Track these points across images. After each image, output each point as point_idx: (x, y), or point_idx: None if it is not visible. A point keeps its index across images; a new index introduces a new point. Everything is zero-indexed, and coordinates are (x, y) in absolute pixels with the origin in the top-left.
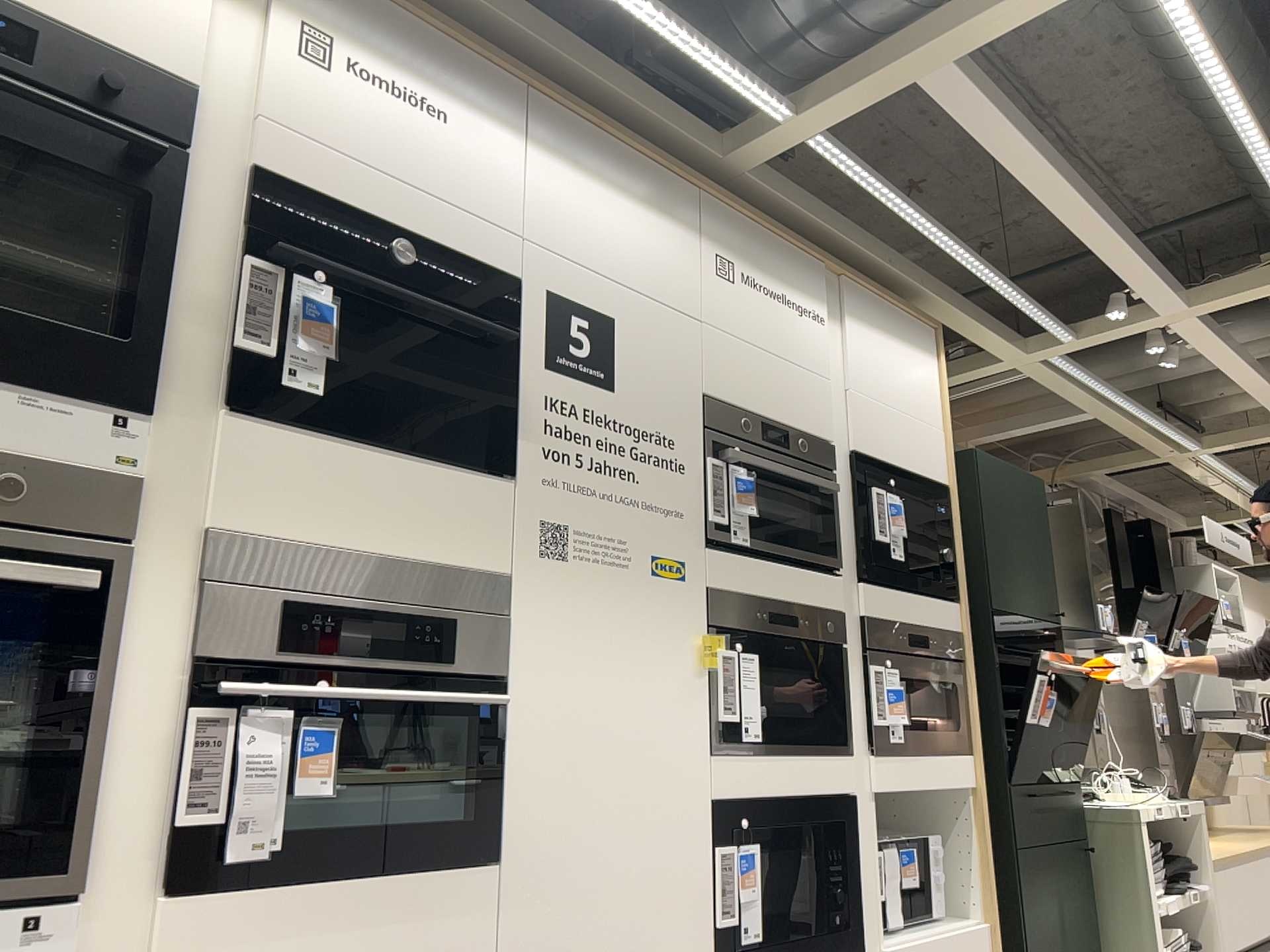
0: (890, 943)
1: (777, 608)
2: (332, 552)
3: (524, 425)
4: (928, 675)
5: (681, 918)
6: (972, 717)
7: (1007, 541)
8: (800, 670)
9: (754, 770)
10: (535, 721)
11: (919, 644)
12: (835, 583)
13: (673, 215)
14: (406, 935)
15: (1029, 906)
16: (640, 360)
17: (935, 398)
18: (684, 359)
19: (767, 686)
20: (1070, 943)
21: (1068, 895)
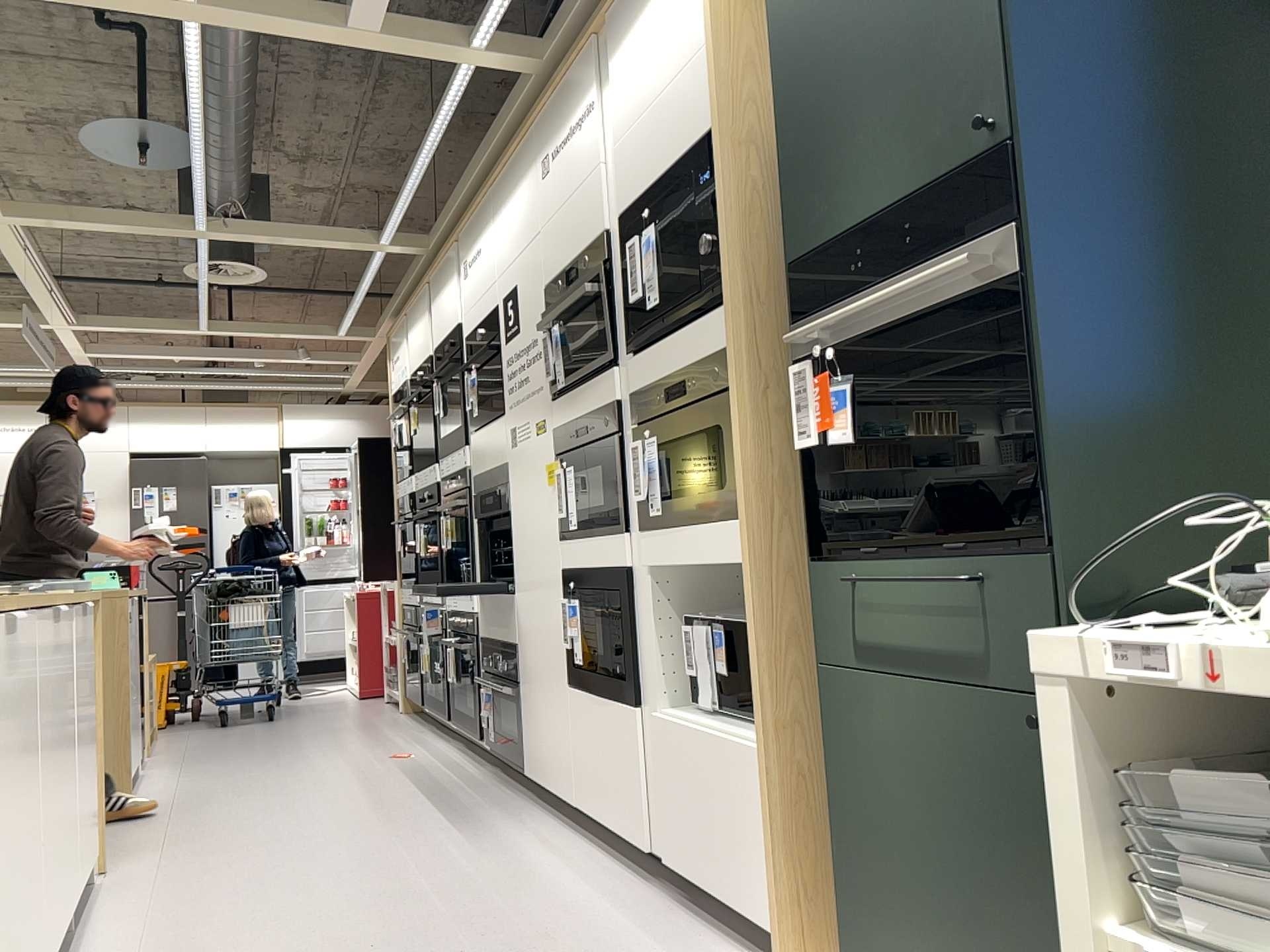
0: (676, 714)
1: (578, 424)
2: (491, 471)
3: (503, 383)
4: (687, 430)
5: (555, 637)
6: (746, 465)
7: (839, 88)
8: (596, 467)
9: (576, 549)
10: (515, 530)
11: (679, 394)
12: (610, 376)
13: (527, 171)
14: (502, 616)
15: (847, 766)
16: (524, 299)
17: (702, 1)
18: (536, 274)
19: (582, 486)
20: (982, 899)
21: (987, 804)
